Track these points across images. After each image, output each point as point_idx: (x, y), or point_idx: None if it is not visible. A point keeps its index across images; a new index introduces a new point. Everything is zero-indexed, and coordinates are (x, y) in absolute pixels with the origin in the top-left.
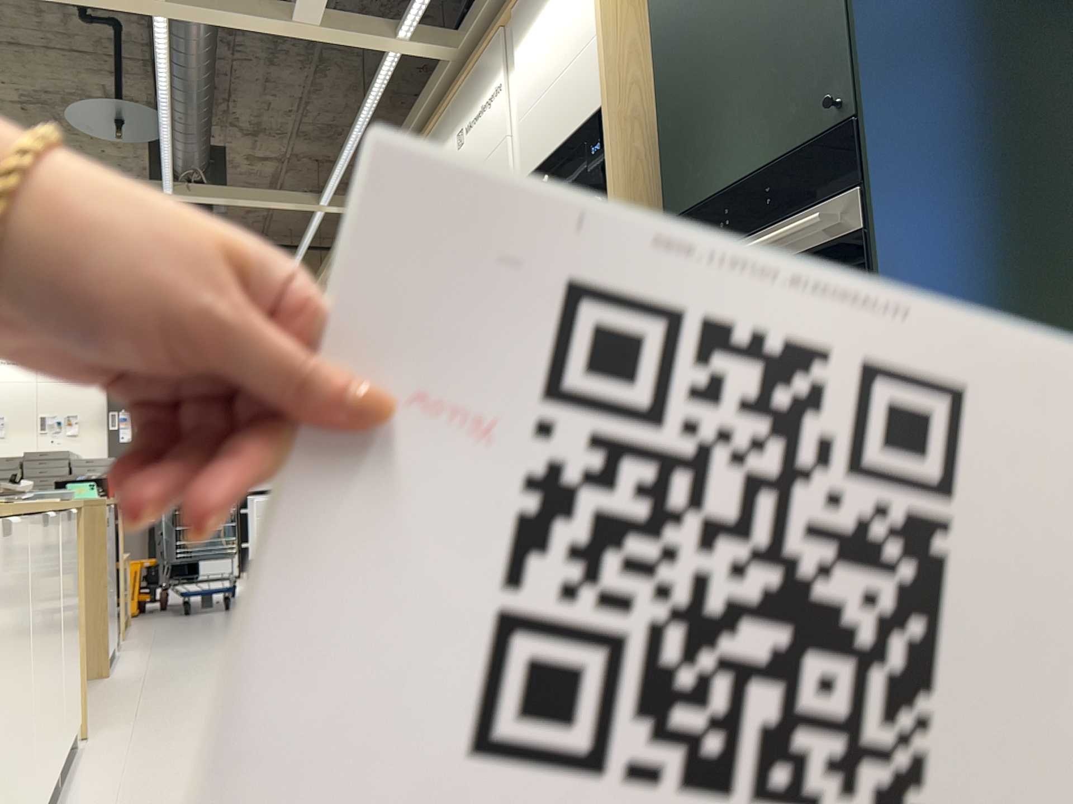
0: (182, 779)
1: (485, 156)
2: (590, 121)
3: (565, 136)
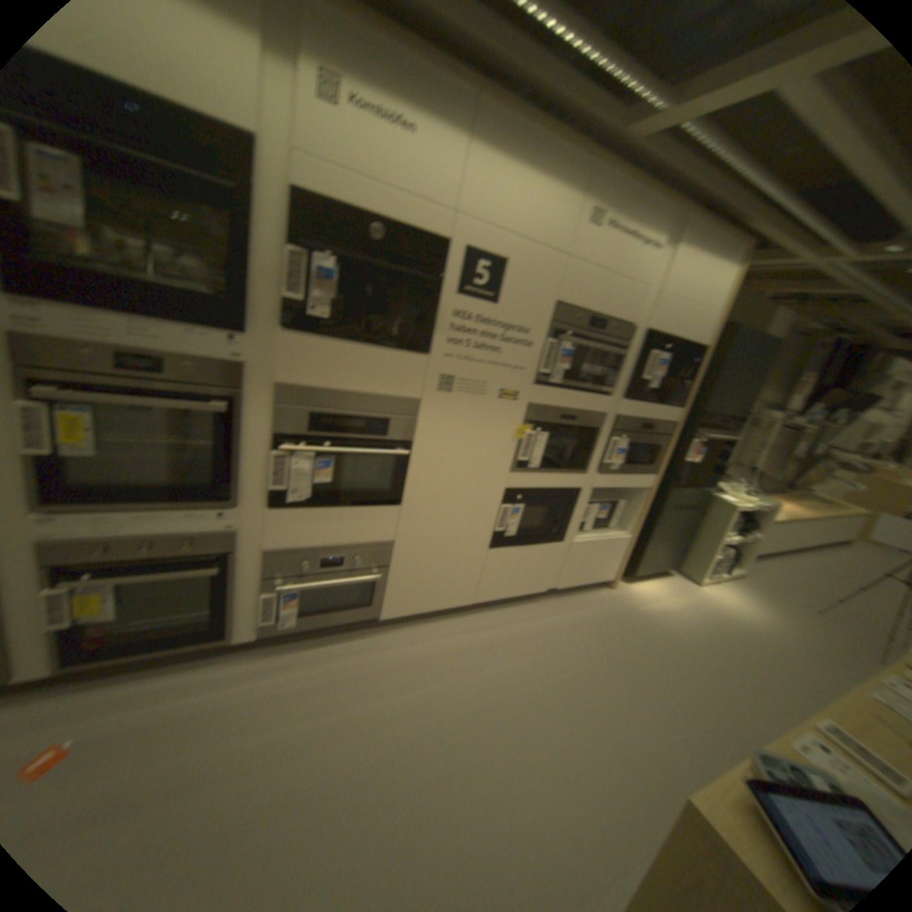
0: (620, 799)
1: (624, 272)
2: (698, 343)
3: (686, 336)
